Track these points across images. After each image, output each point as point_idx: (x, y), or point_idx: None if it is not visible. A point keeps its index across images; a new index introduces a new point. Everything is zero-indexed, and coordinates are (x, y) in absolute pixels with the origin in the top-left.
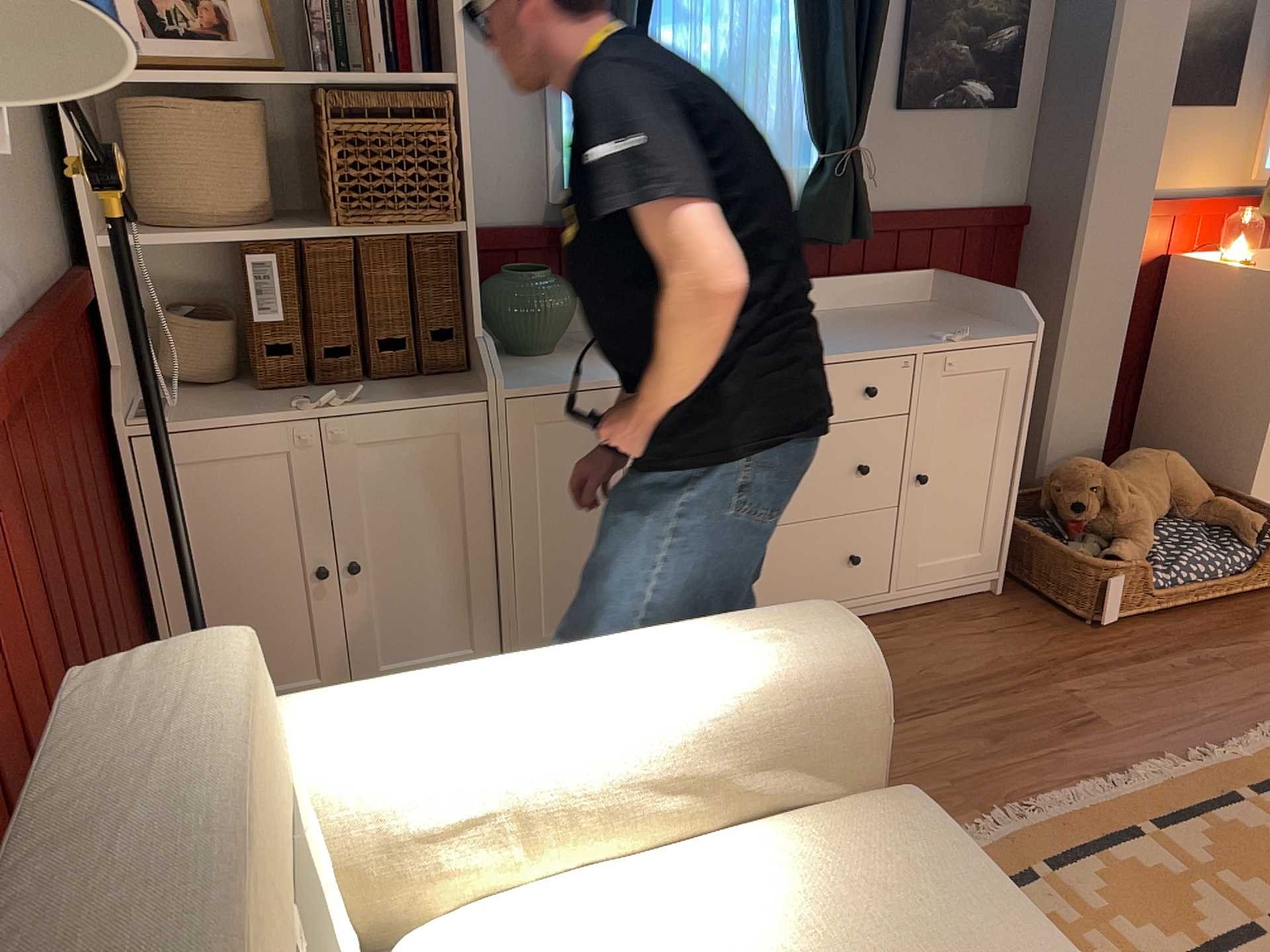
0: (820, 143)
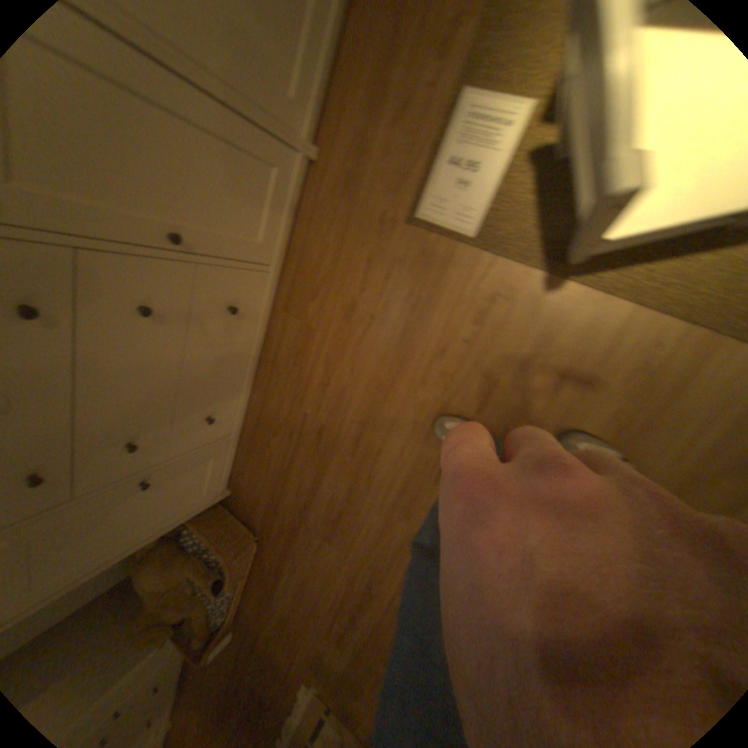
0: None
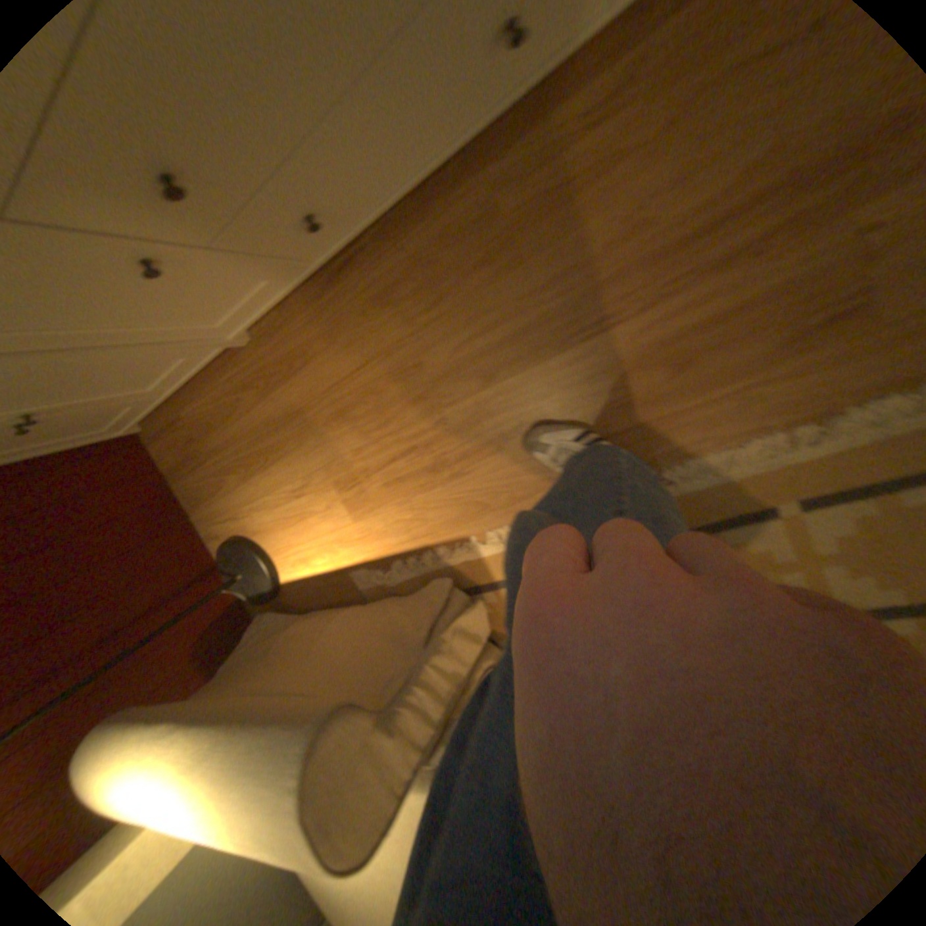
0: None
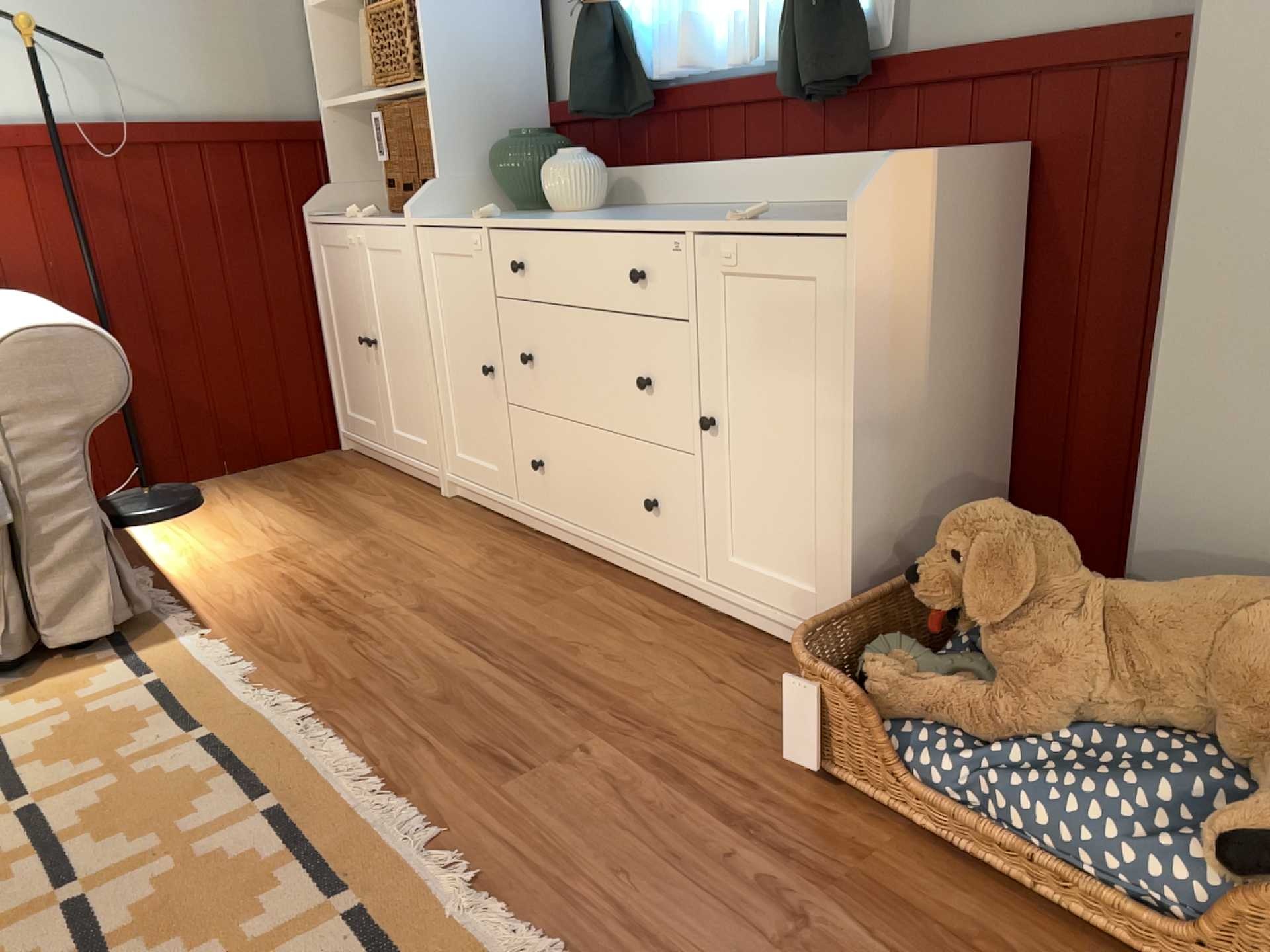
0: None
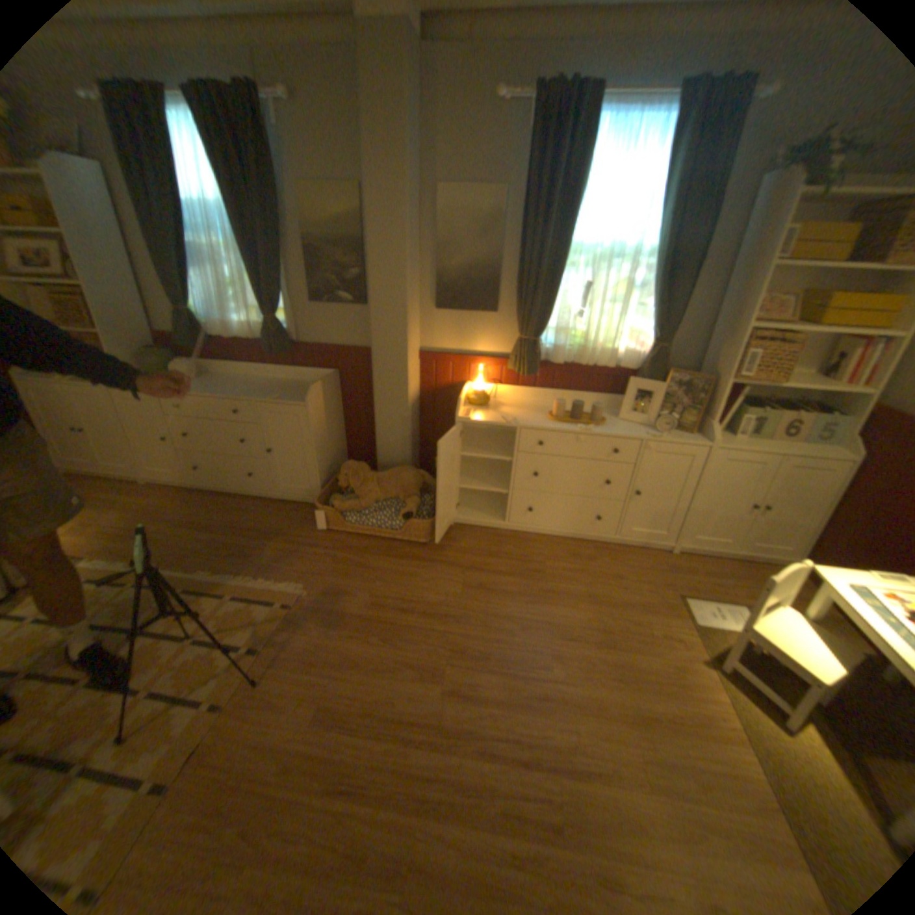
0: (262, 314)
